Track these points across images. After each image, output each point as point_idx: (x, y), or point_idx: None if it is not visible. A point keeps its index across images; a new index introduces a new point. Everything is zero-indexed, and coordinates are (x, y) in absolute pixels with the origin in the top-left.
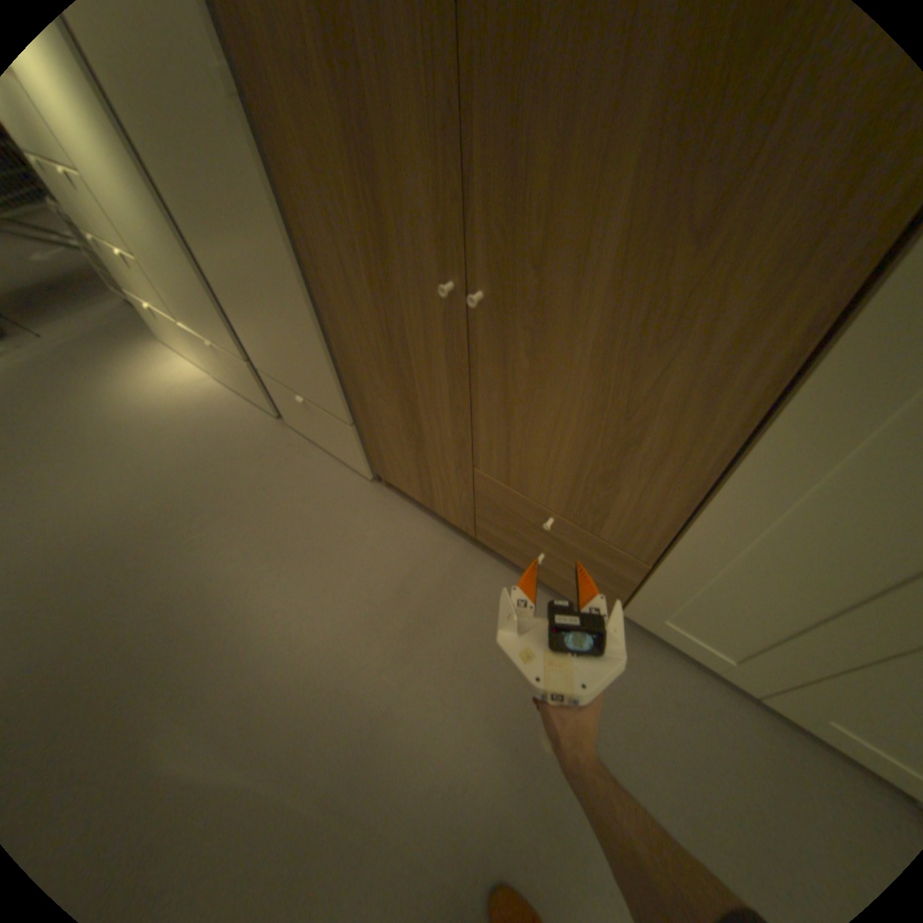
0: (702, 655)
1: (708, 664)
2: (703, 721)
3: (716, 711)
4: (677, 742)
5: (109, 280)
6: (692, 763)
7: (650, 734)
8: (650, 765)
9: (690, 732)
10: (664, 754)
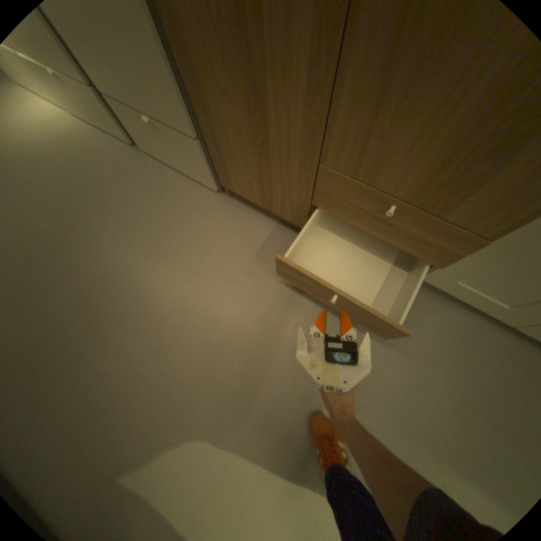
0: (479, 302)
1: (480, 307)
2: (470, 342)
3: (478, 335)
4: (452, 356)
5: None
6: (462, 367)
7: (434, 352)
8: (434, 371)
9: (461, 349)
10: (443, 363)
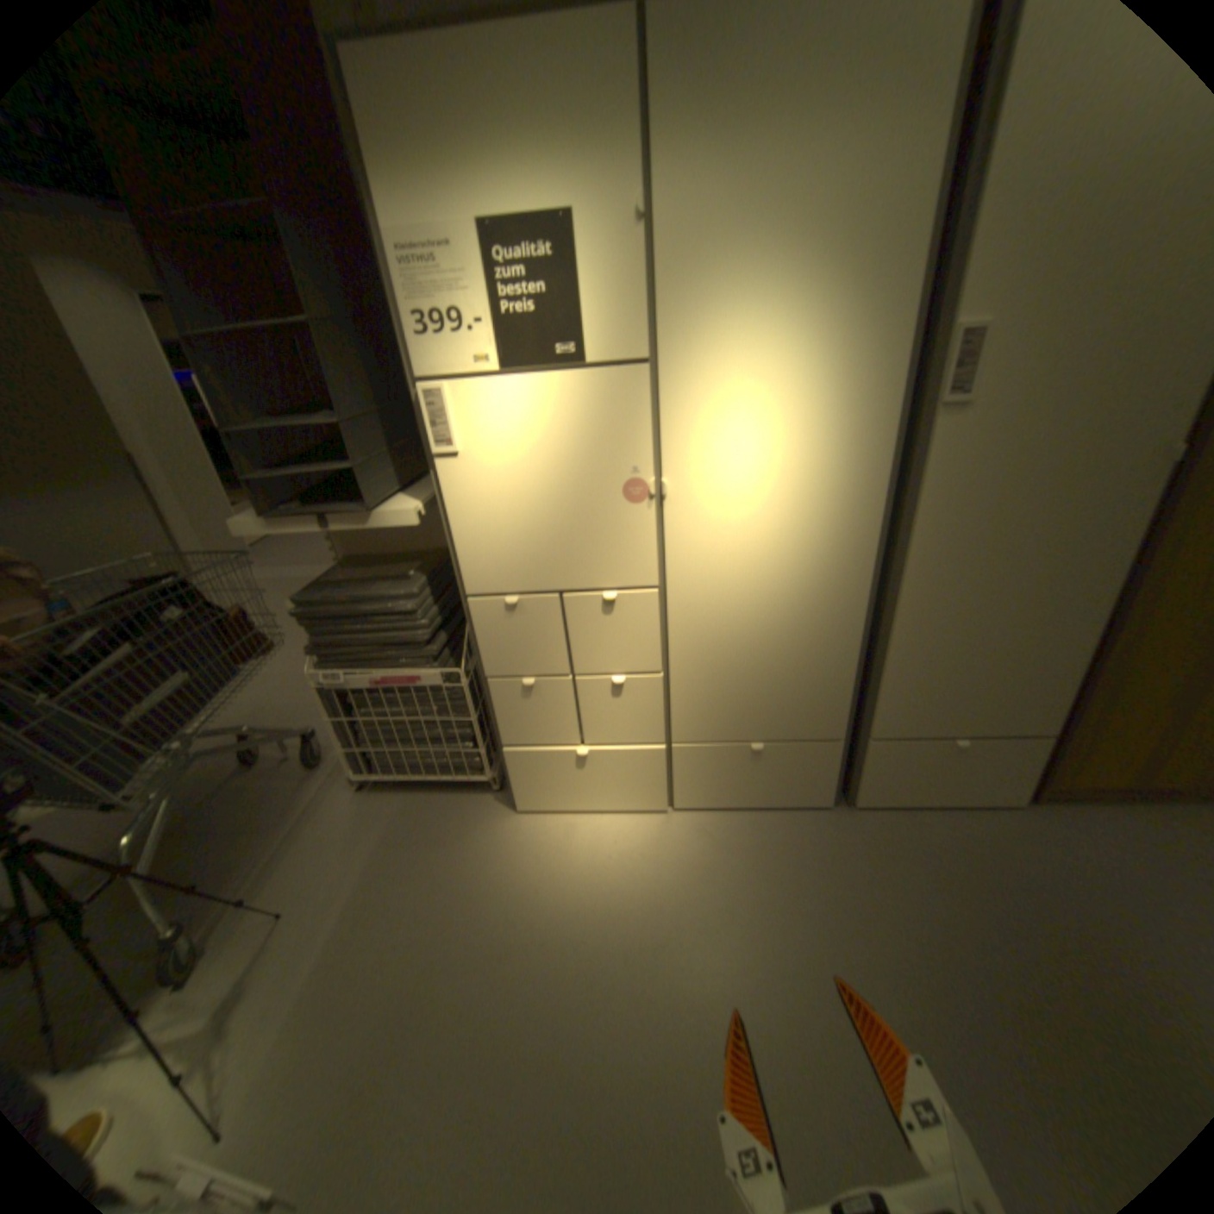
0: None
1: None
2: None
3: None
4: None
5: (362, 761)
6: None
7: None
8: None
9: None
10: None
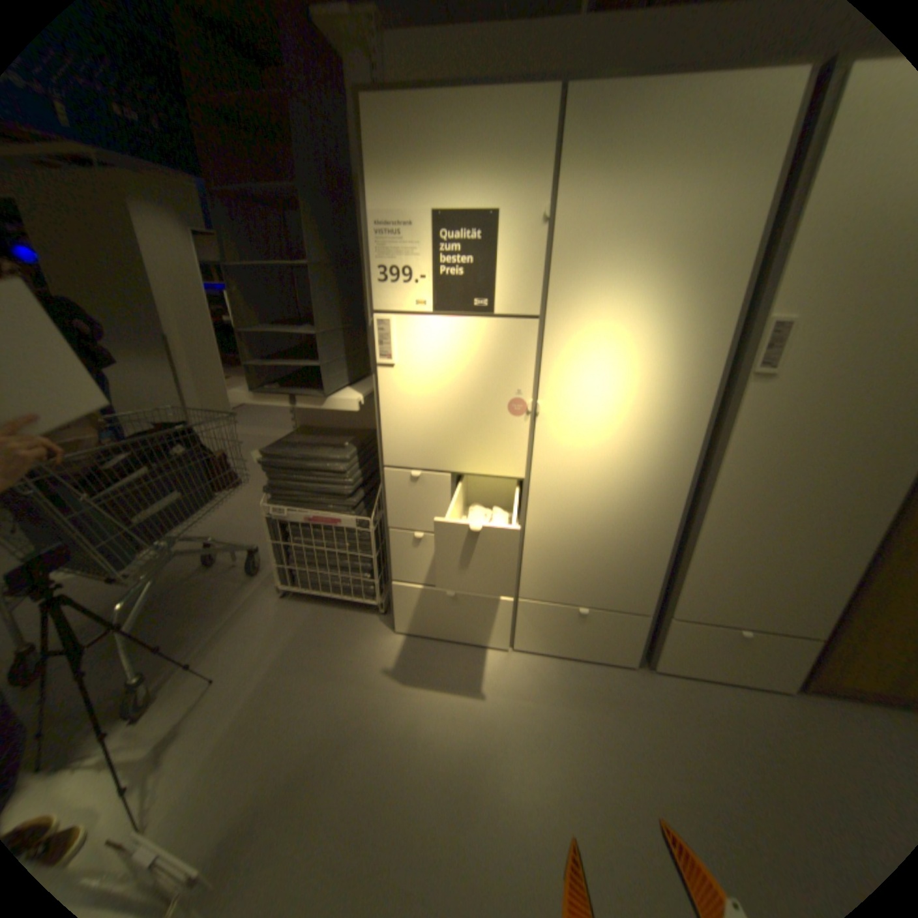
0: None
1: None
2: None
3: None
4: None
5: (289, 575)
6: None
7: None
8: None
9: None
10: None
